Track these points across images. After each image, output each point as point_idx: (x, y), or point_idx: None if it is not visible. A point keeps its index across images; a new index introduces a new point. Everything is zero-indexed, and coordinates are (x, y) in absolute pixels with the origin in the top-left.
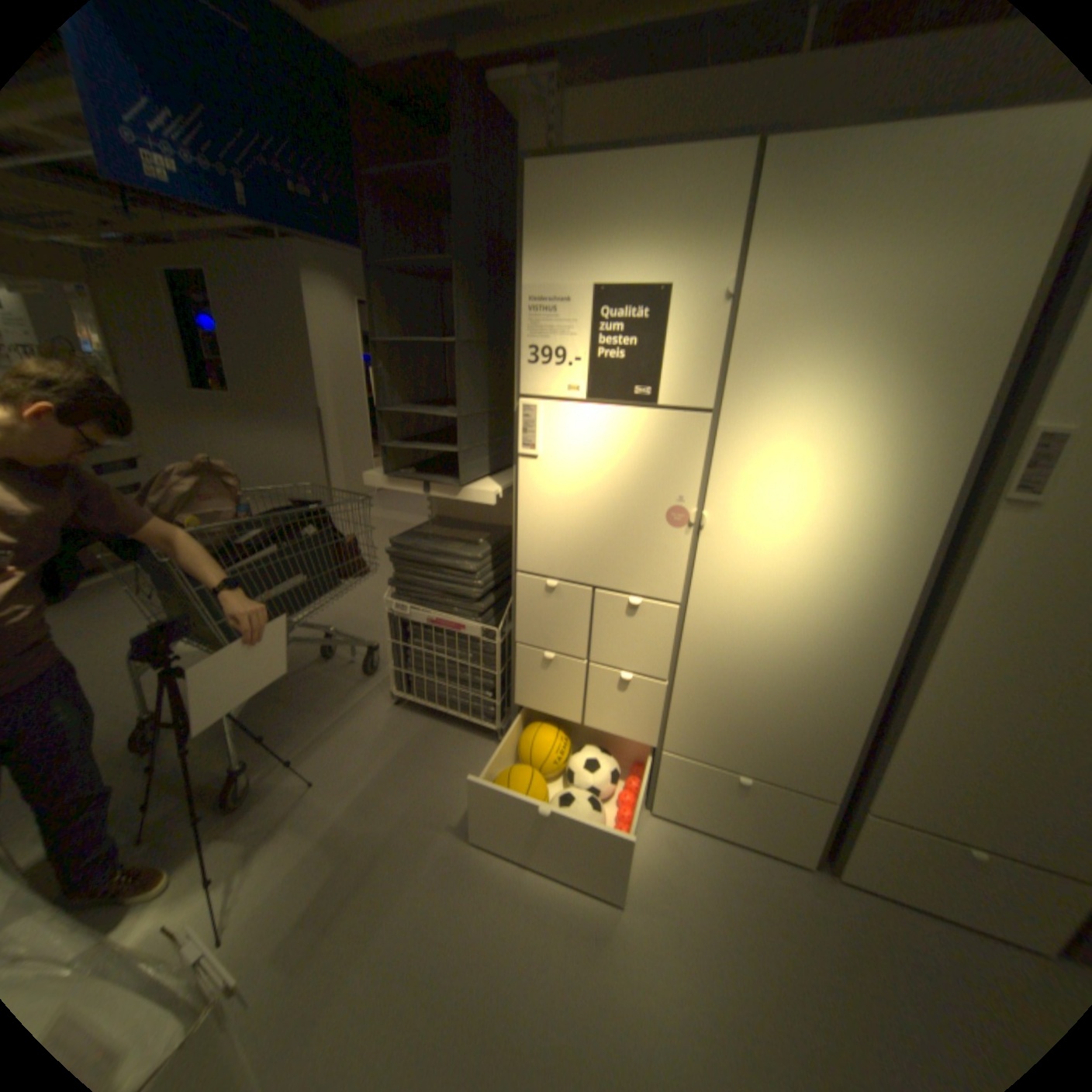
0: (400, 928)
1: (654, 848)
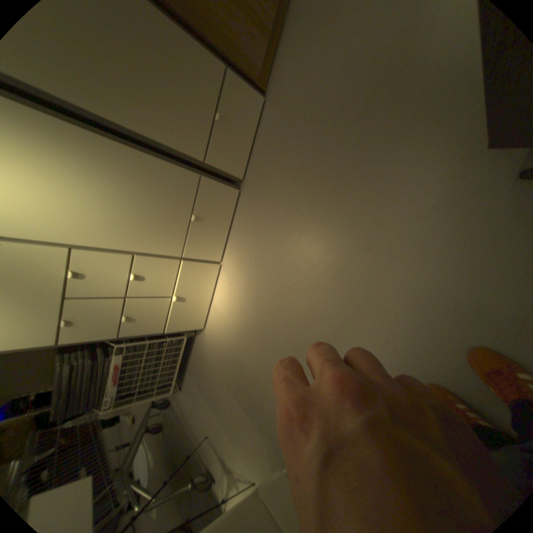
0: (253, 390)
1: (233, 262)
